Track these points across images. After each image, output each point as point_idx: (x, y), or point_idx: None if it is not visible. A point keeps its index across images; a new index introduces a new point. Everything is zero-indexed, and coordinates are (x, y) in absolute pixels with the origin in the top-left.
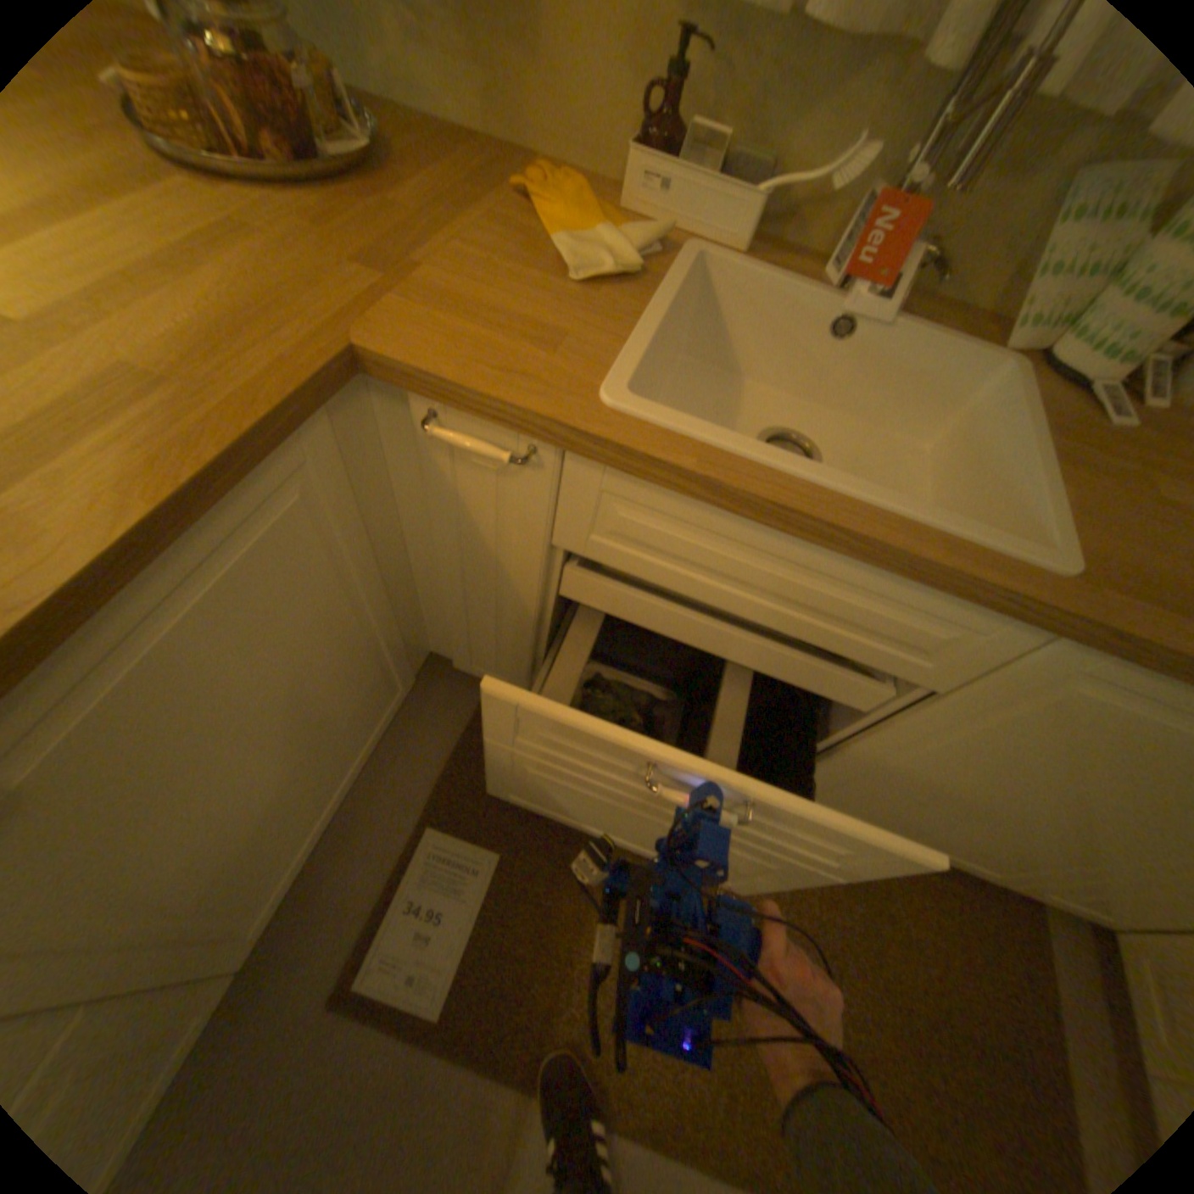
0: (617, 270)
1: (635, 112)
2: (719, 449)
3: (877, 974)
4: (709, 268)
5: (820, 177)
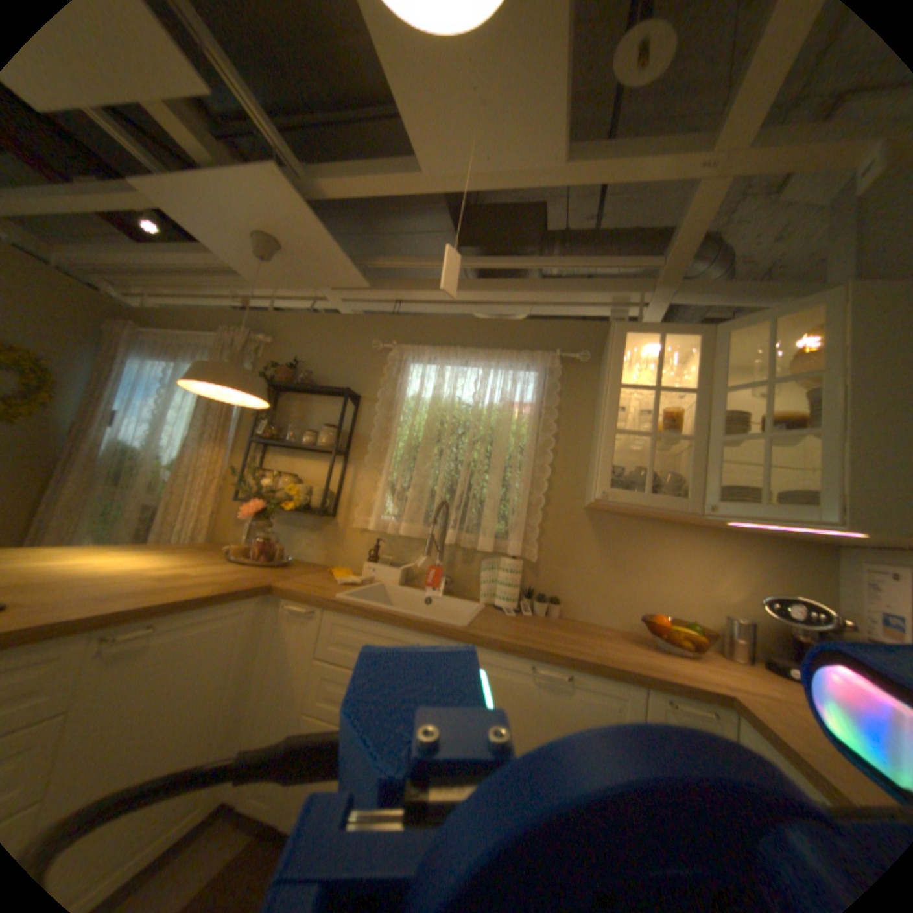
0: (352, 584)
1: (367, 558)
2: (364, 604)
3: None
4: (384, 588)
5: (413, 565)
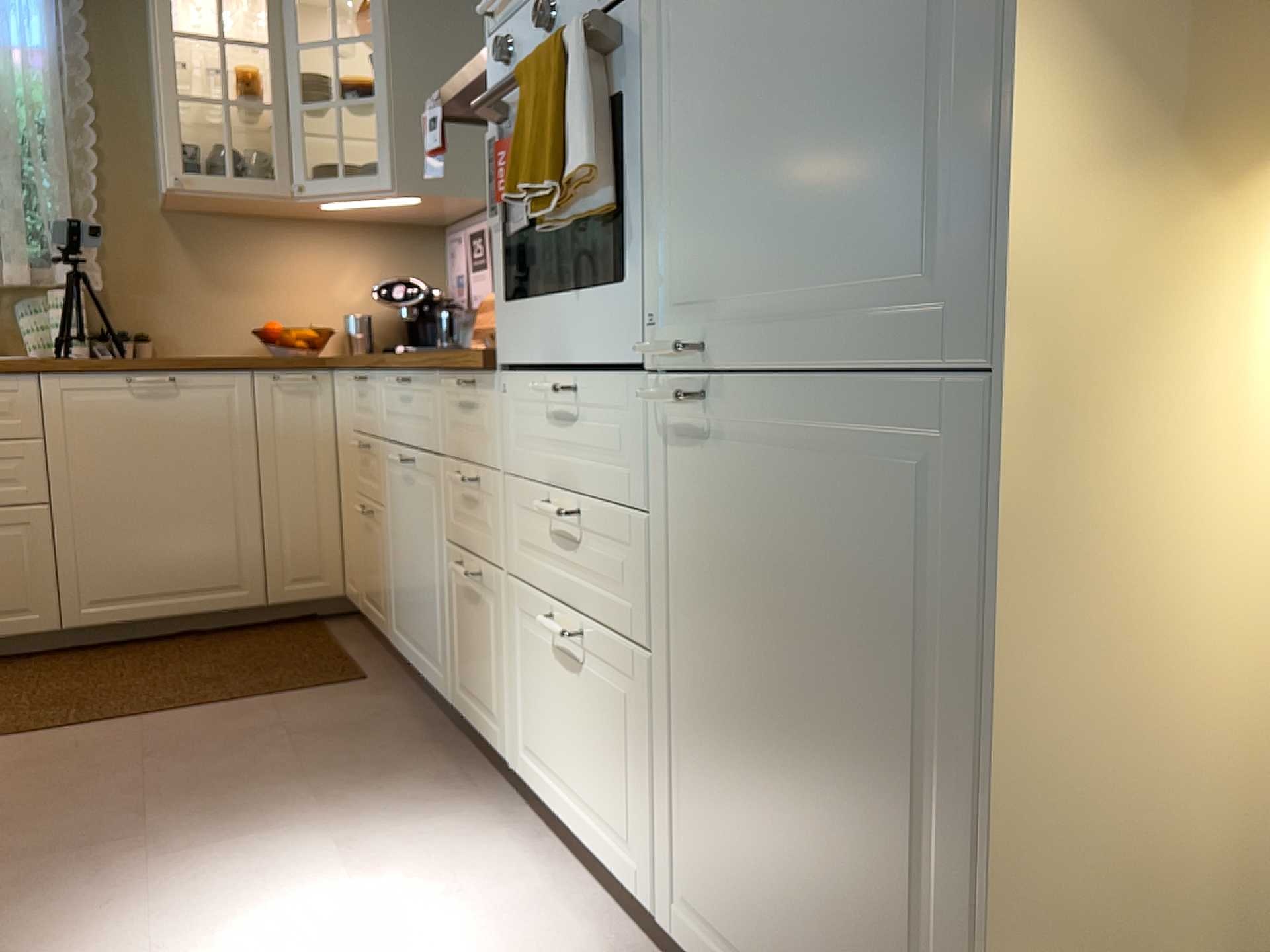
0: None
1: None
2: None
3: (189, 664)
4: None
5: None
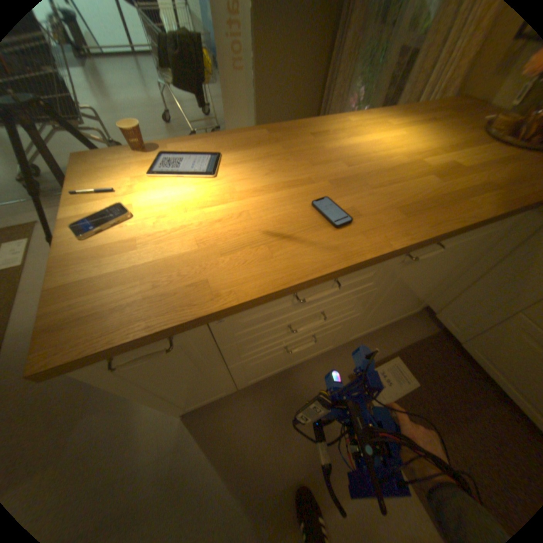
0: None
1: None
2: None
3: None
4: None
5: None
